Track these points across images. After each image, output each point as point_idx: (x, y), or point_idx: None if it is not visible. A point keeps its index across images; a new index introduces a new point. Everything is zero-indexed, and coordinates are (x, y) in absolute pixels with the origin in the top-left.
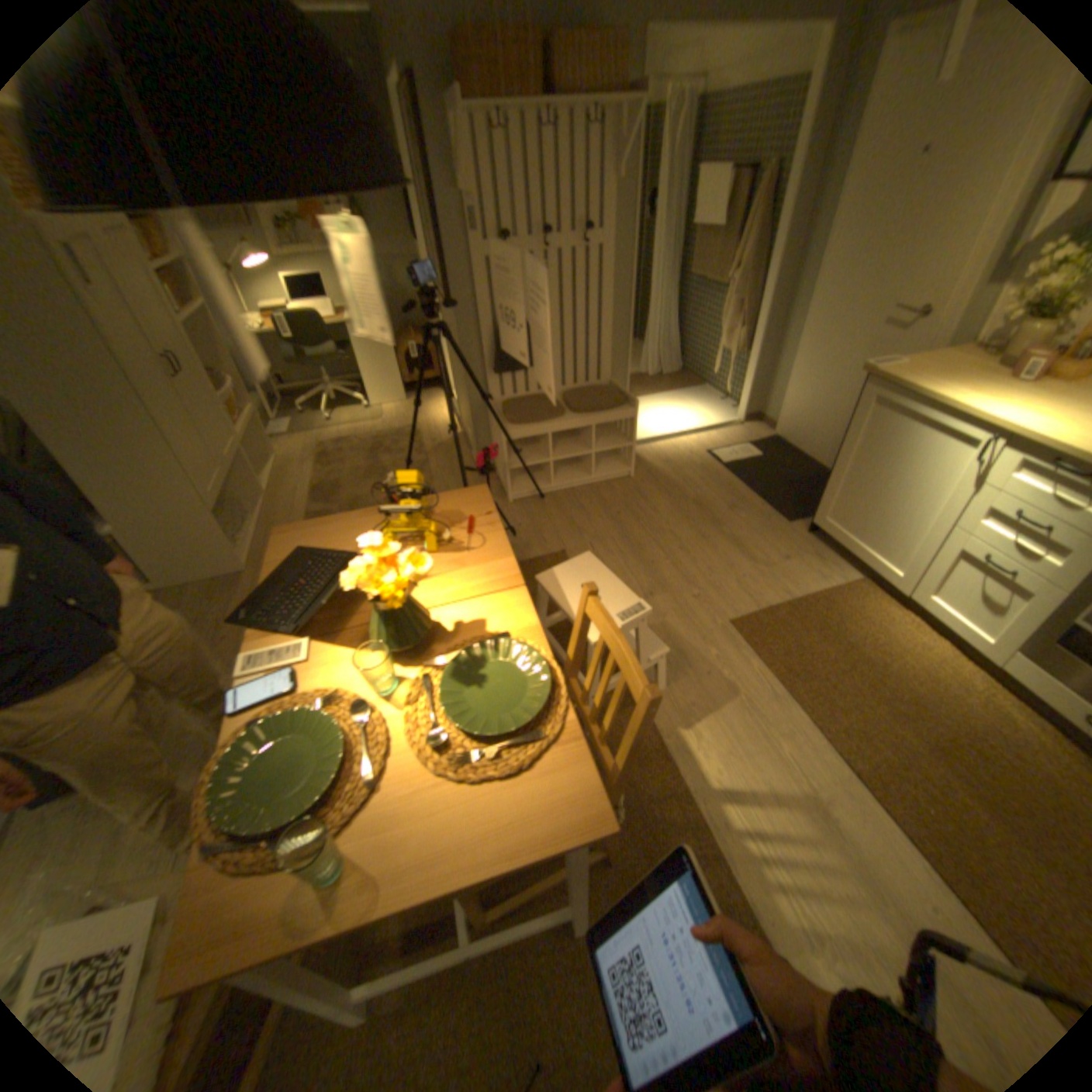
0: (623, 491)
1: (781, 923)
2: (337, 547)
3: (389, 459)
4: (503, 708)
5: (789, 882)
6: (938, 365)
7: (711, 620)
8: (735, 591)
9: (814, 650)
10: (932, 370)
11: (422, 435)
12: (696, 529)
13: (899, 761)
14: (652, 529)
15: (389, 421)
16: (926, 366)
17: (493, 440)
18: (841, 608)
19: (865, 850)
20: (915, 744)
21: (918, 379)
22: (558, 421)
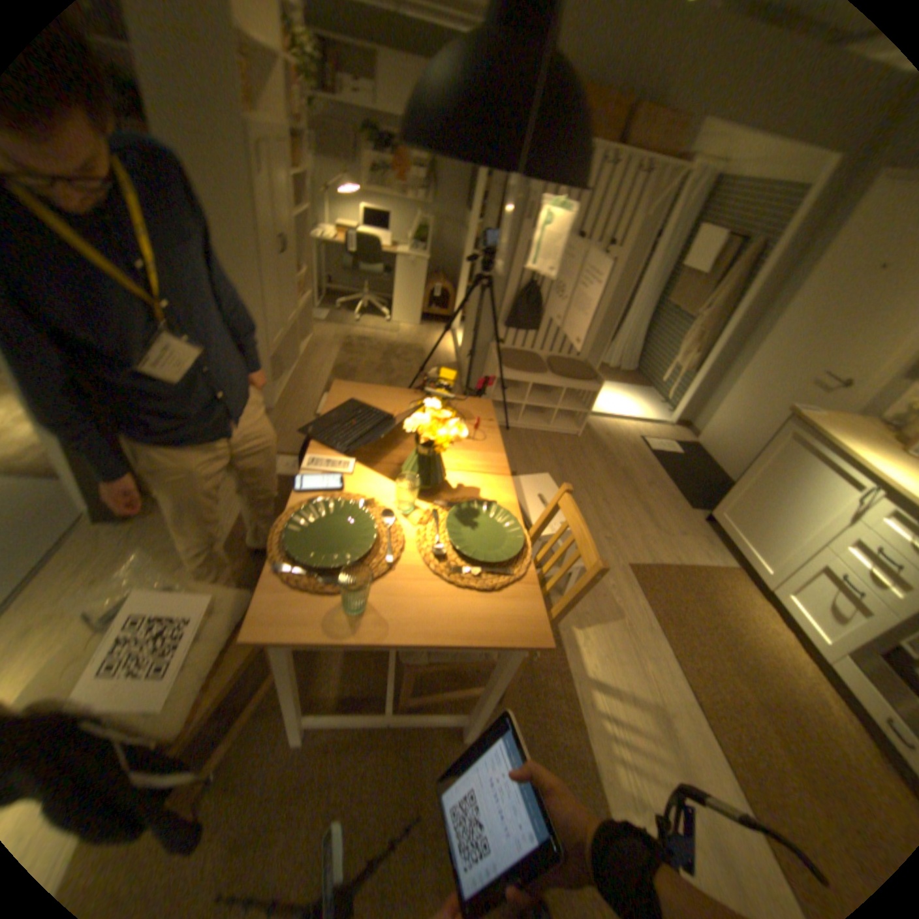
0: (570, 444)
1: (617, 785)
2: (379, 407)
3: (398, 363)
4: (487, 547)
5: (630, 759)
6: (848, 425)
7: (616, 559)
8: (639, 544)
9: (689, 606)
10: (843, 426)
11: (427, 354)
12: (620, 490)
13: (734, 705)
14: (586, 478)
15: (404, 335)
16: (839, 422)
17: (484, 374)
18: (717, 583)
19: (692, 757)
20: (750, 698)
21: (832, 429)
22: (541, 375)
